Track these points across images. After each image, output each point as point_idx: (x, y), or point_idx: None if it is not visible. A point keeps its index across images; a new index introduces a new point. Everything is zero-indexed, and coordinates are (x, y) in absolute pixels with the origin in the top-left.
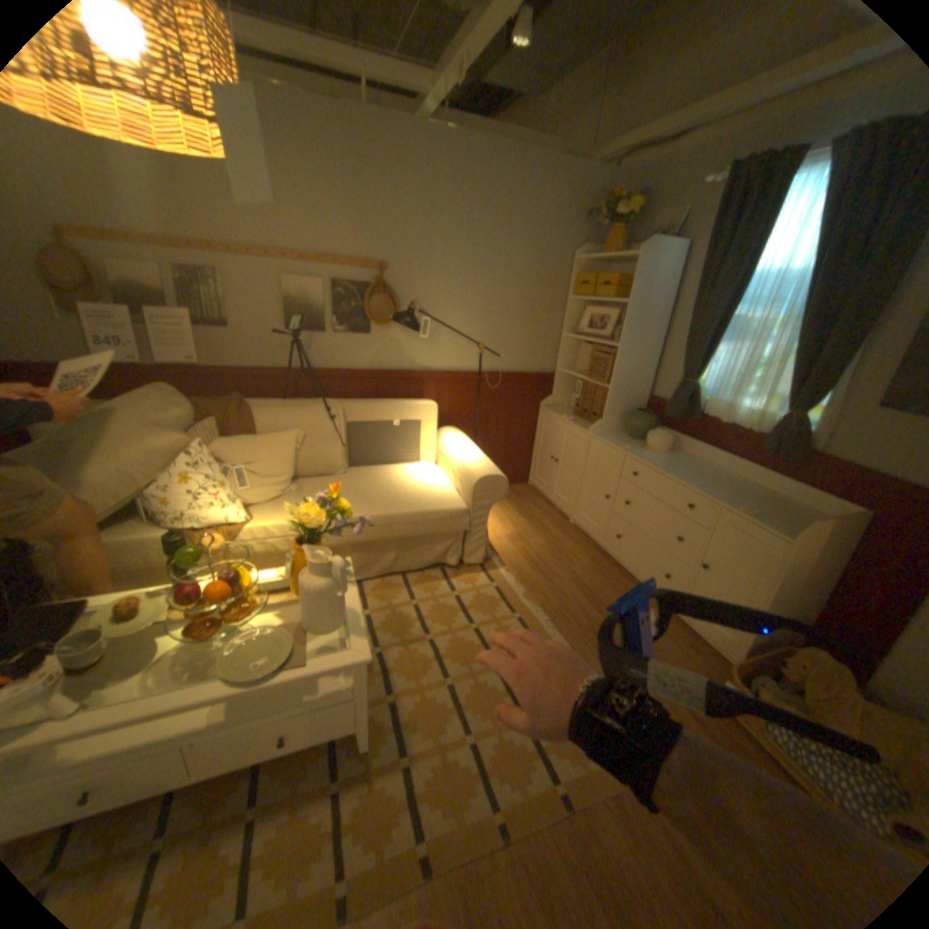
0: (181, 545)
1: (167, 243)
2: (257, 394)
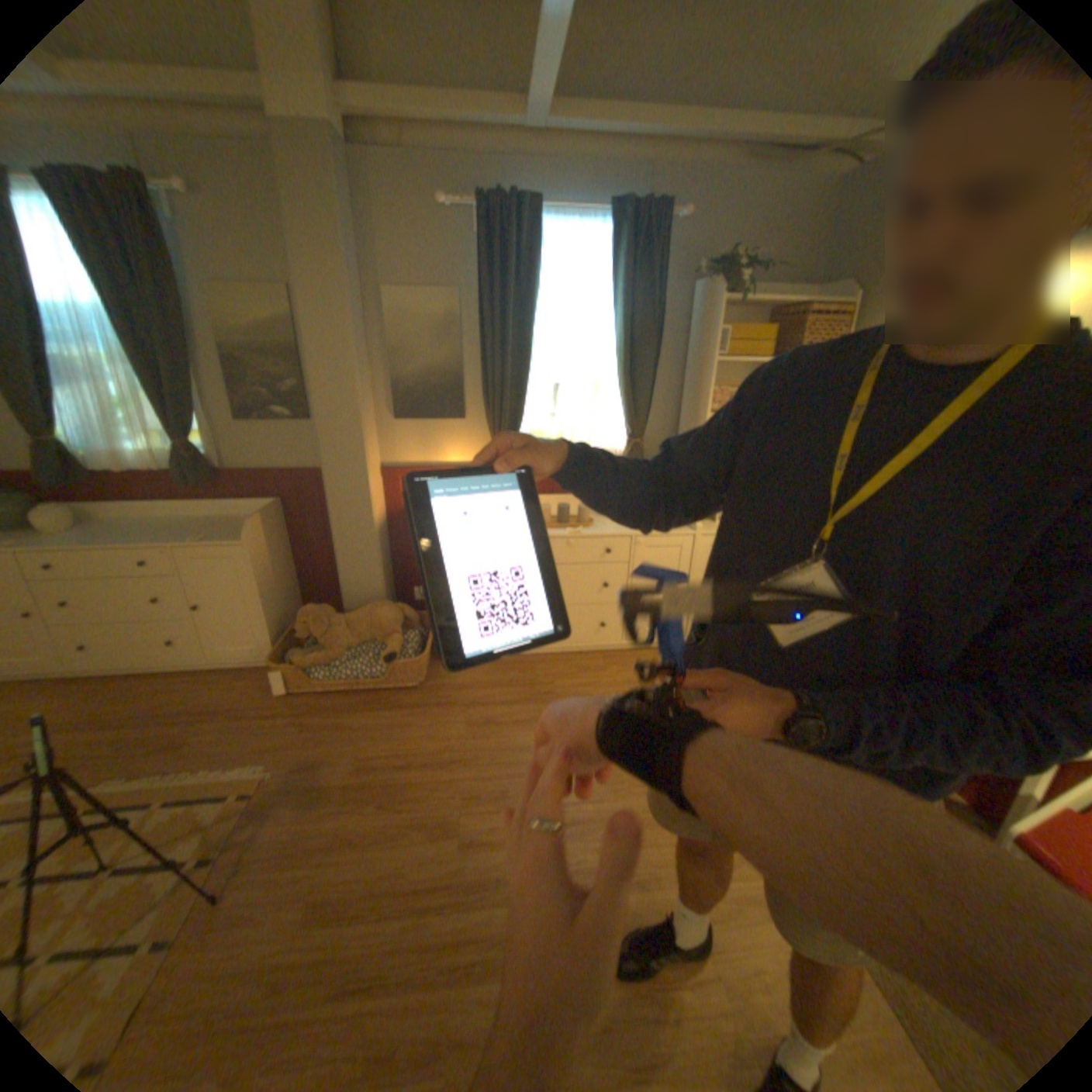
0: None
1: None
2: None
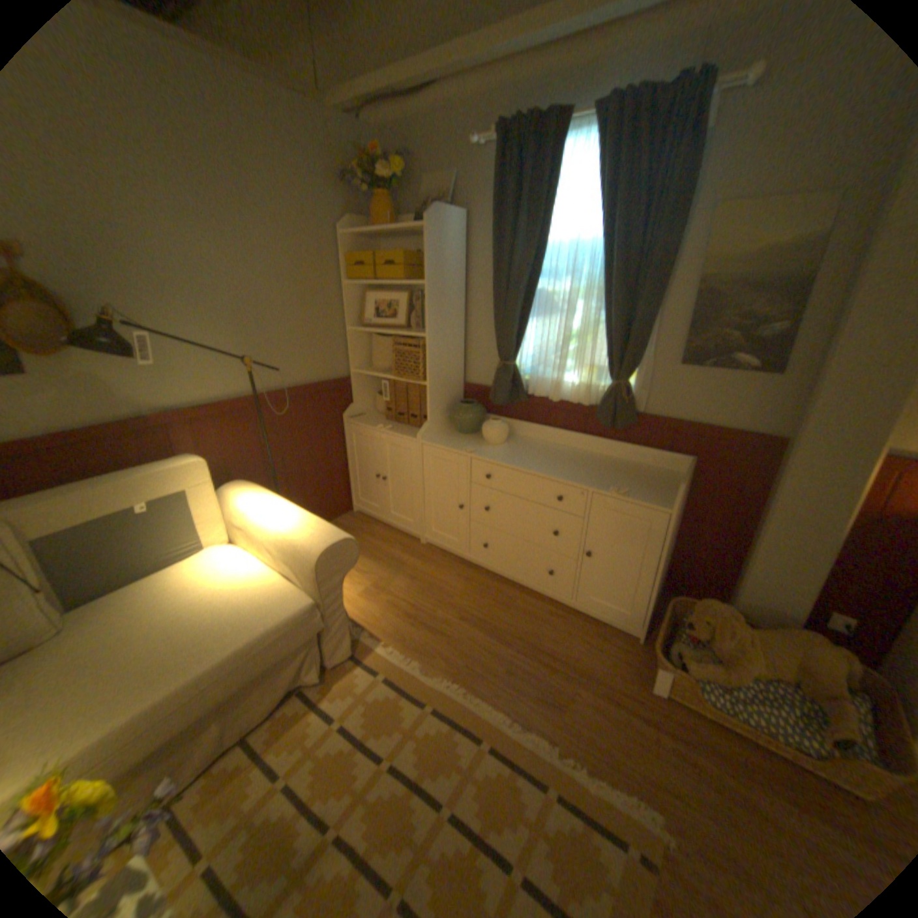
0: None
1: None
2: None
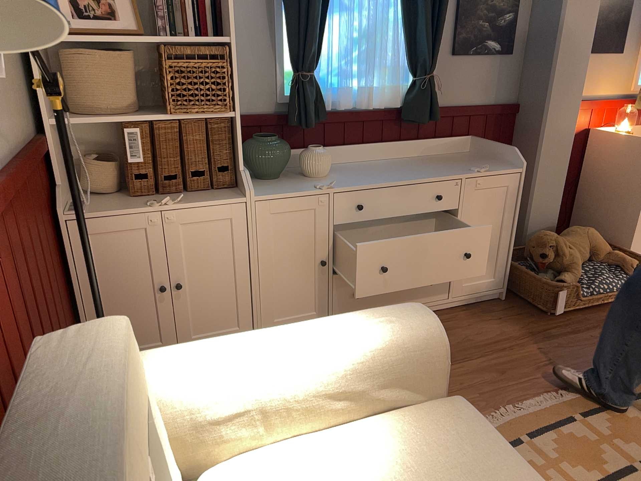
0: None
1: None
2: None
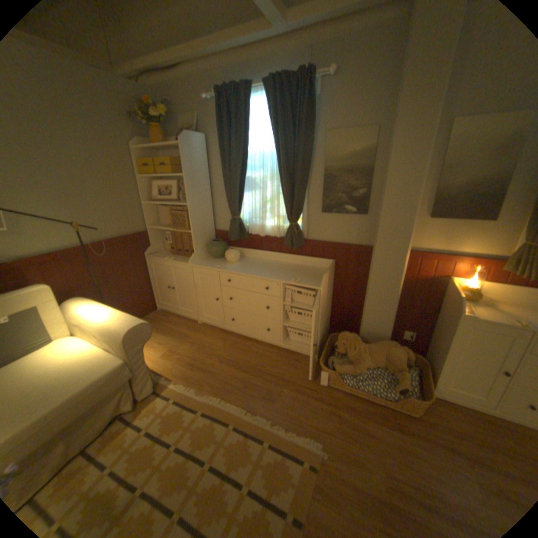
0: None
1: None
2: None
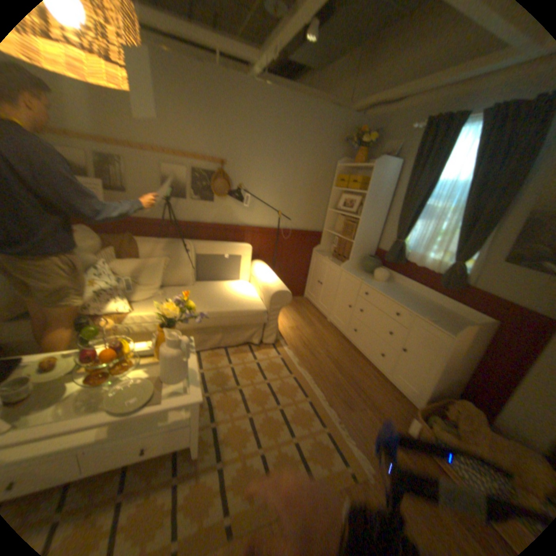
0: (86, 324)
1: (90, 137)
2: (141, 233)
